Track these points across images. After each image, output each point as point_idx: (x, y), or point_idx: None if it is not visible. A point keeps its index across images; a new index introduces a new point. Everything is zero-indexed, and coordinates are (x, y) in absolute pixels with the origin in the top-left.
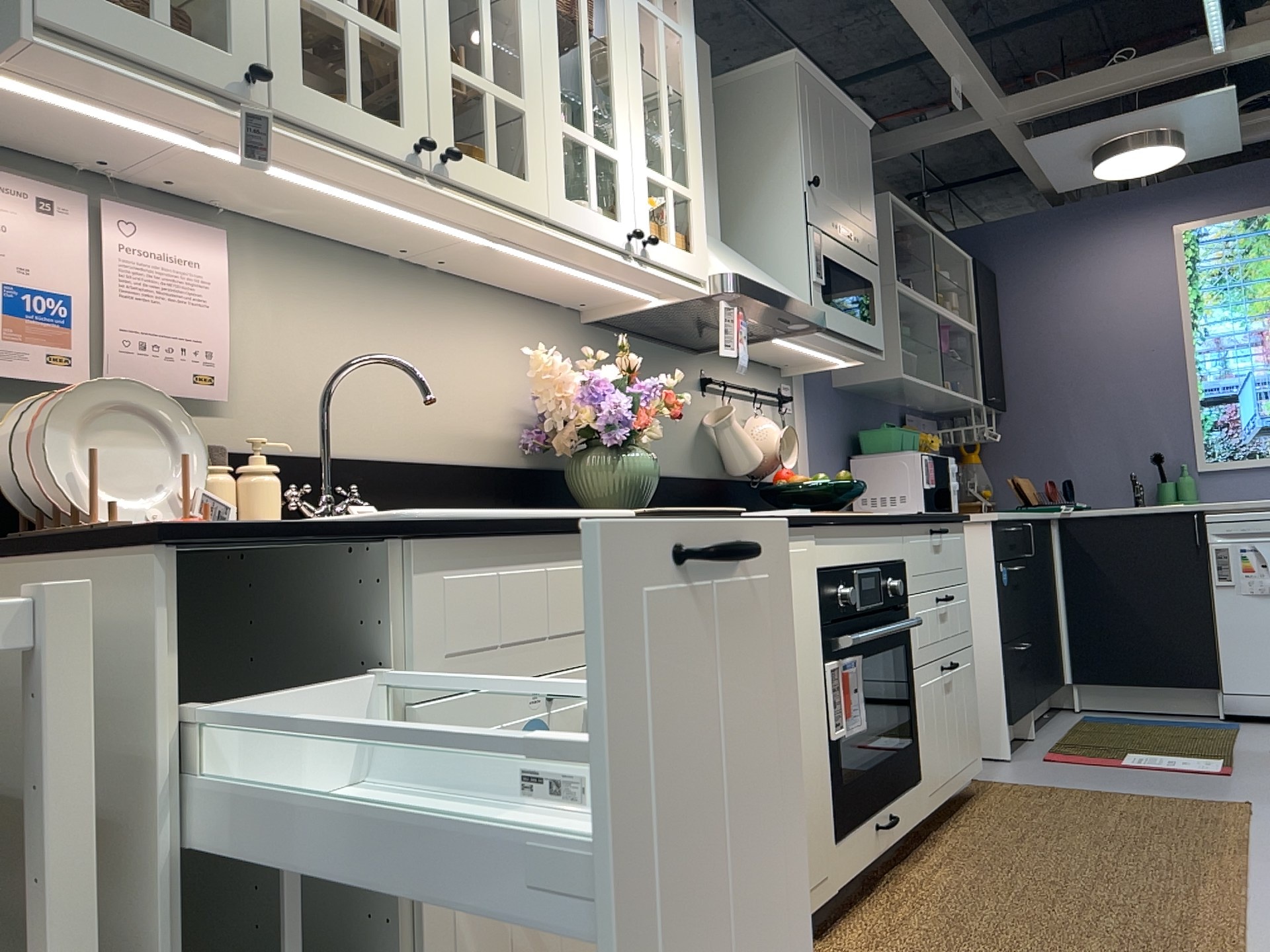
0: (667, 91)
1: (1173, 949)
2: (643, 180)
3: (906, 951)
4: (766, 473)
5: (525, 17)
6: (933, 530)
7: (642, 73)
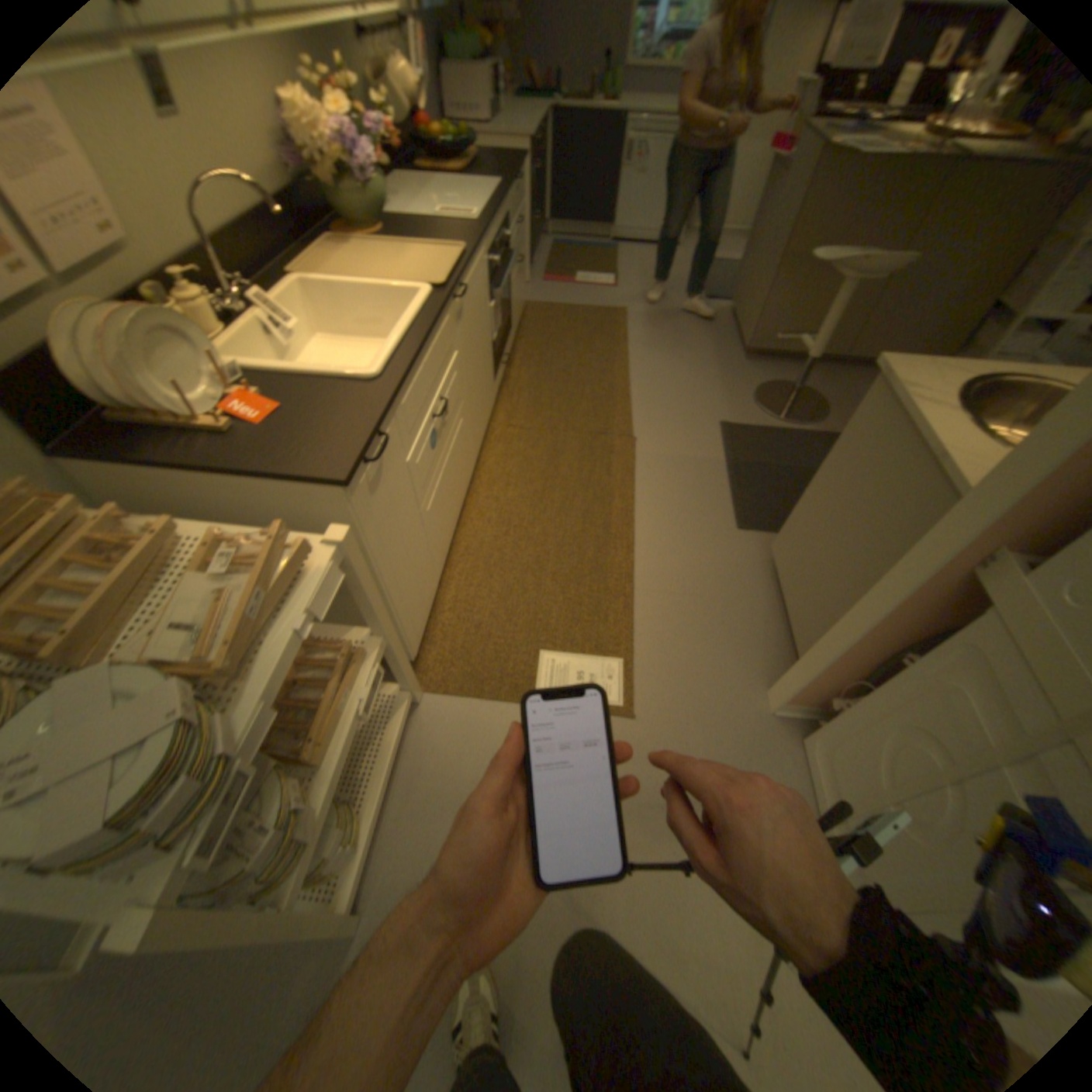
0: None
1: (609, 402)
2: None
3: (524, 420)
4: (407, 114)
5: None
6: (518, 179)
7: None
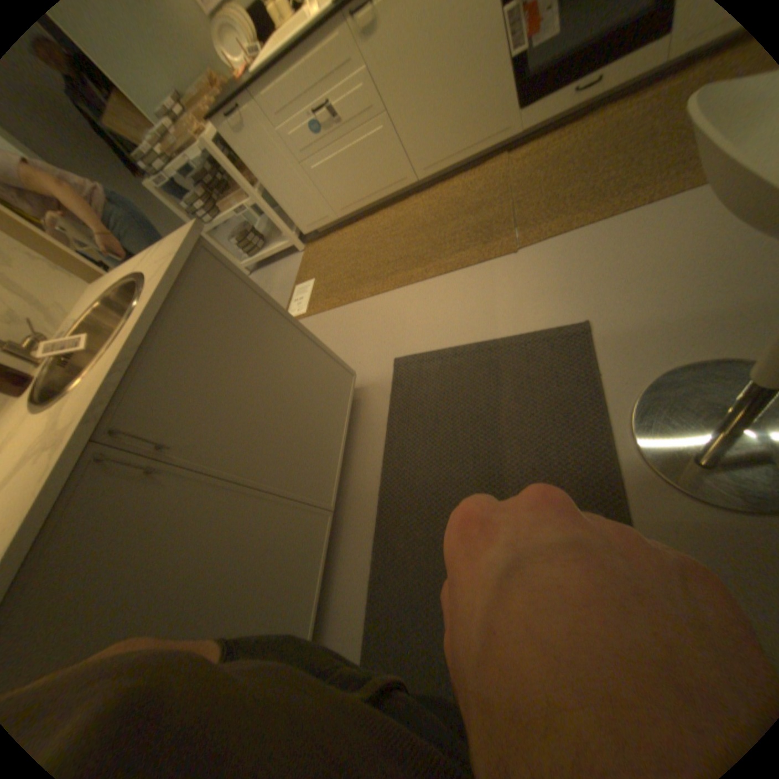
0: None
1: (592, 200)
2: None
3: (522, 165)
4: None
5: None
6: None
7: None
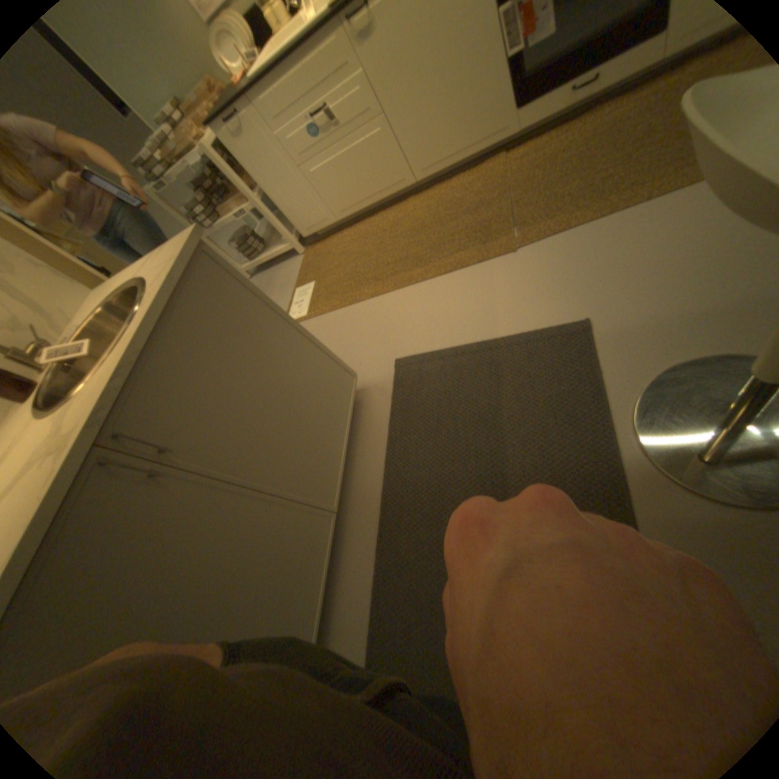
0: None
1: (591, 198)
2: None
3: (520, 164)
4: None
5: None
6: None
7: None
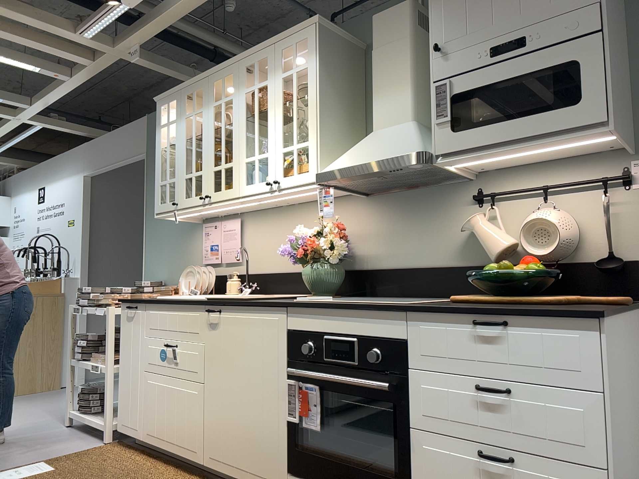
0: (295, 103)
1: None
2: (279, 155)
3: None
4: (539, 257)
5: (233, 134)
6: (475, 320)
7: (281, 108)
